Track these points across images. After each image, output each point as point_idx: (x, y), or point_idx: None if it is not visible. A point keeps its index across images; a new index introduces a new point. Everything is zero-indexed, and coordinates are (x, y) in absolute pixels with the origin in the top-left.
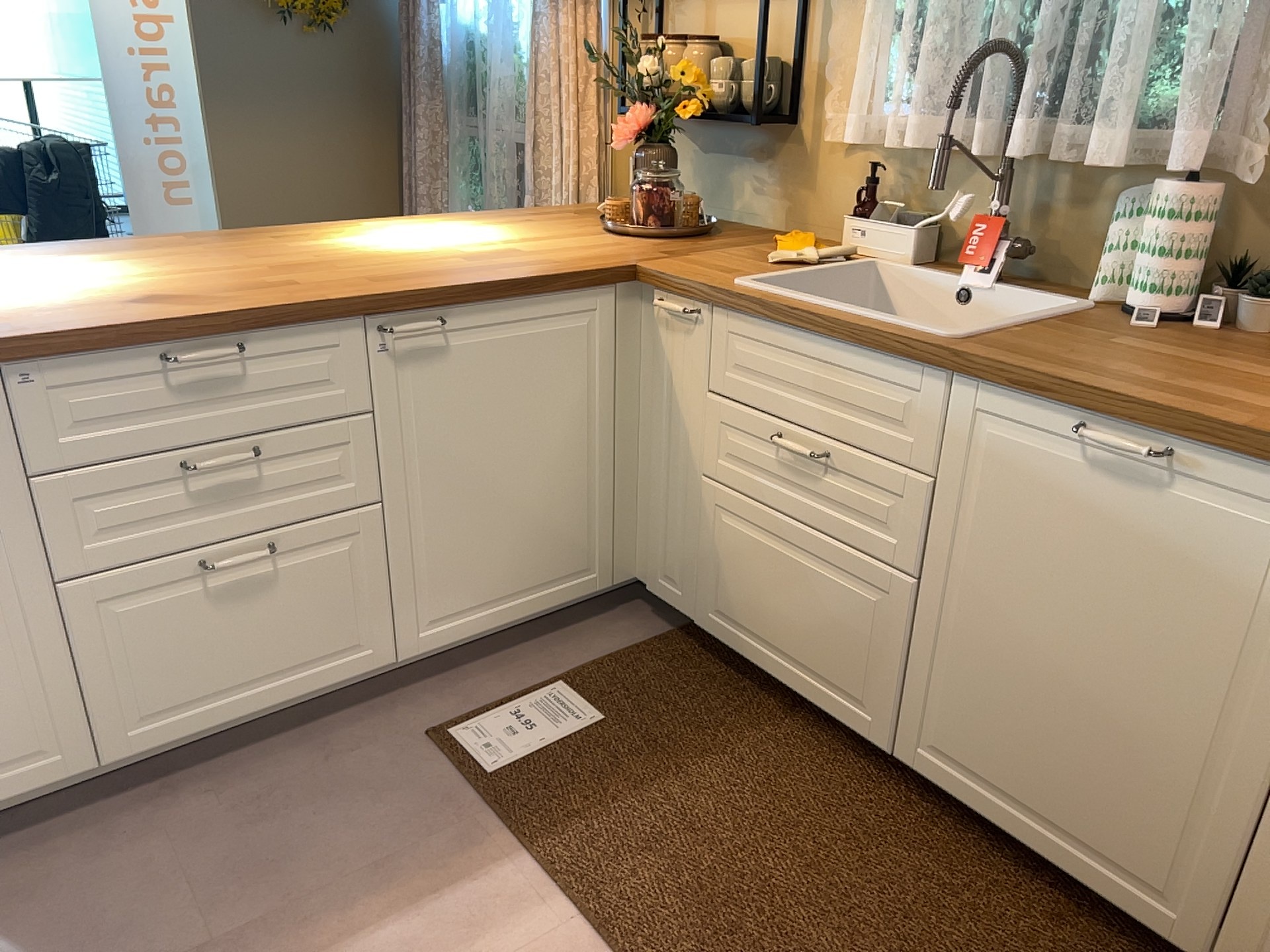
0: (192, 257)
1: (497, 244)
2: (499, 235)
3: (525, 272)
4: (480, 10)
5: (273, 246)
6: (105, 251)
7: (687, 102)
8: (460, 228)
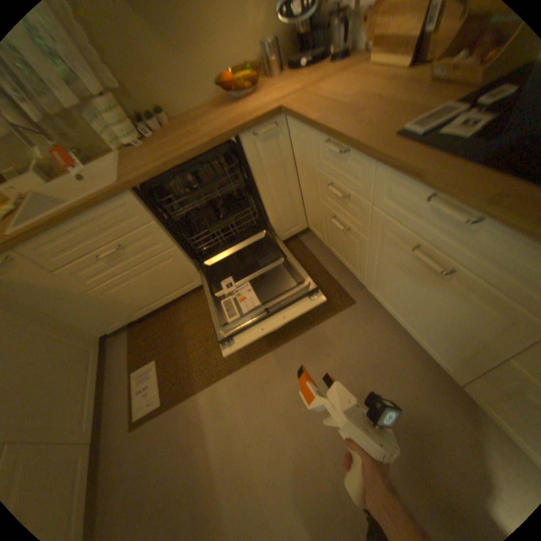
0: None
1: None
2: None
3: None
4: None
5: None
6: None
7: None
8: None
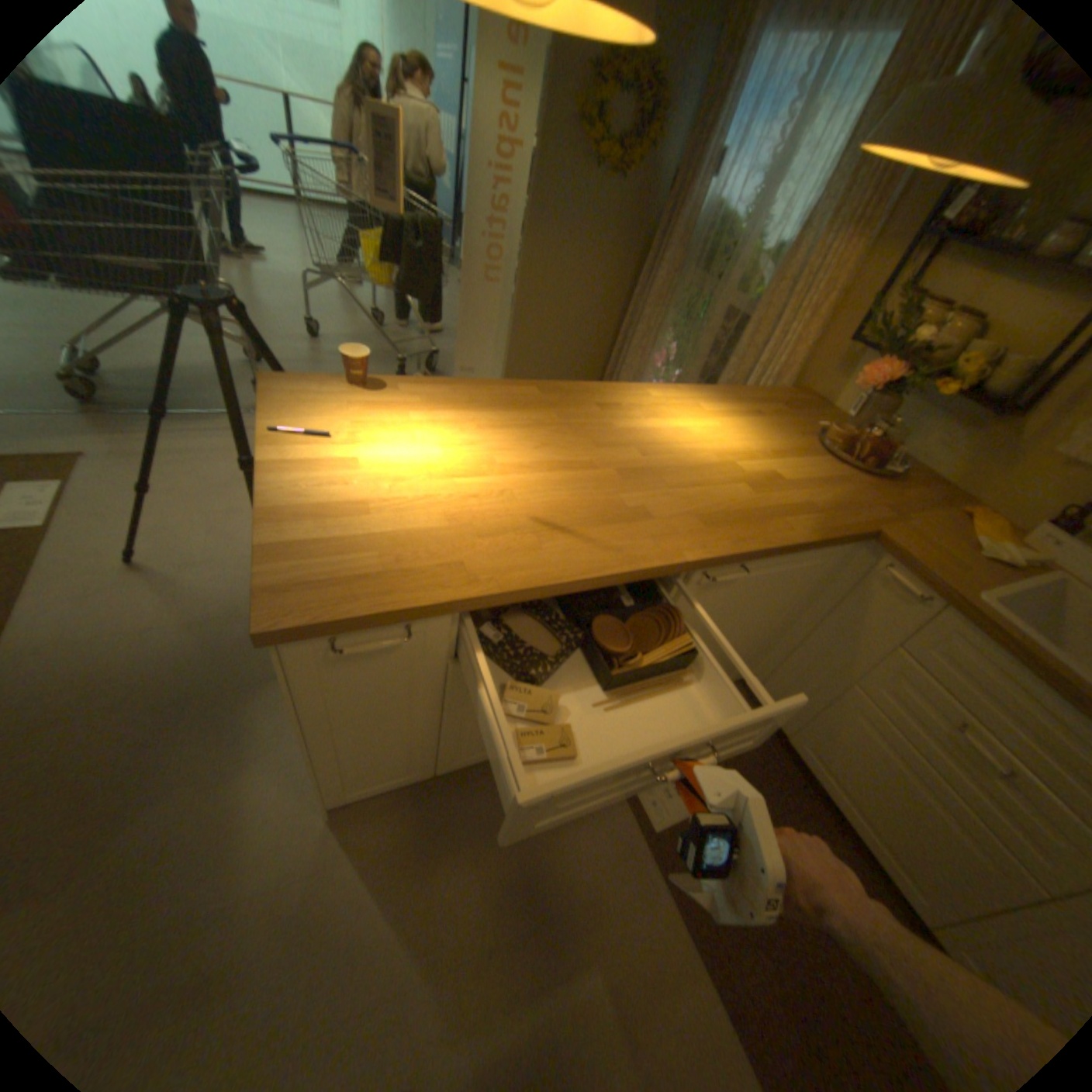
0: (552, 431)
1: (761, 459)
2: (753, 439)
3: (810, 532)
4: (744, 190)
5: (602, 422)
6: (489, 402)
7: (953, 377)
8: (720, 417)
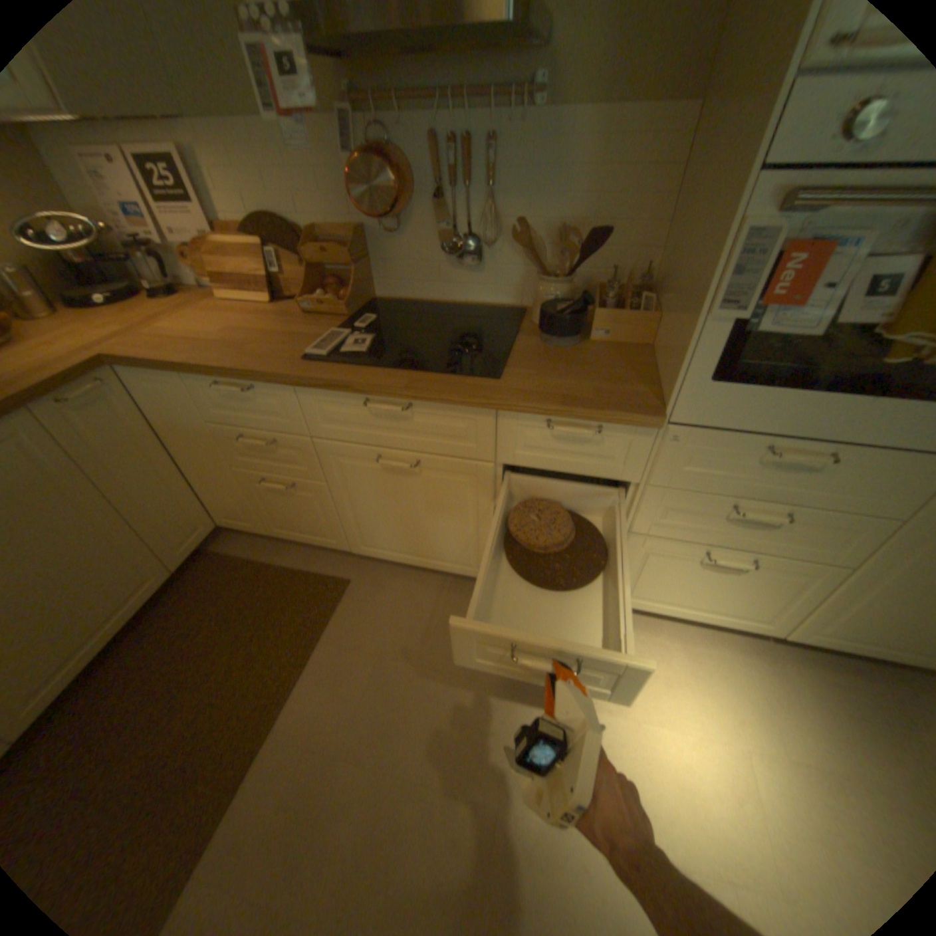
0: None
1: None
2: None
3: None
4: None
5: None
6: None
7: None
8: None
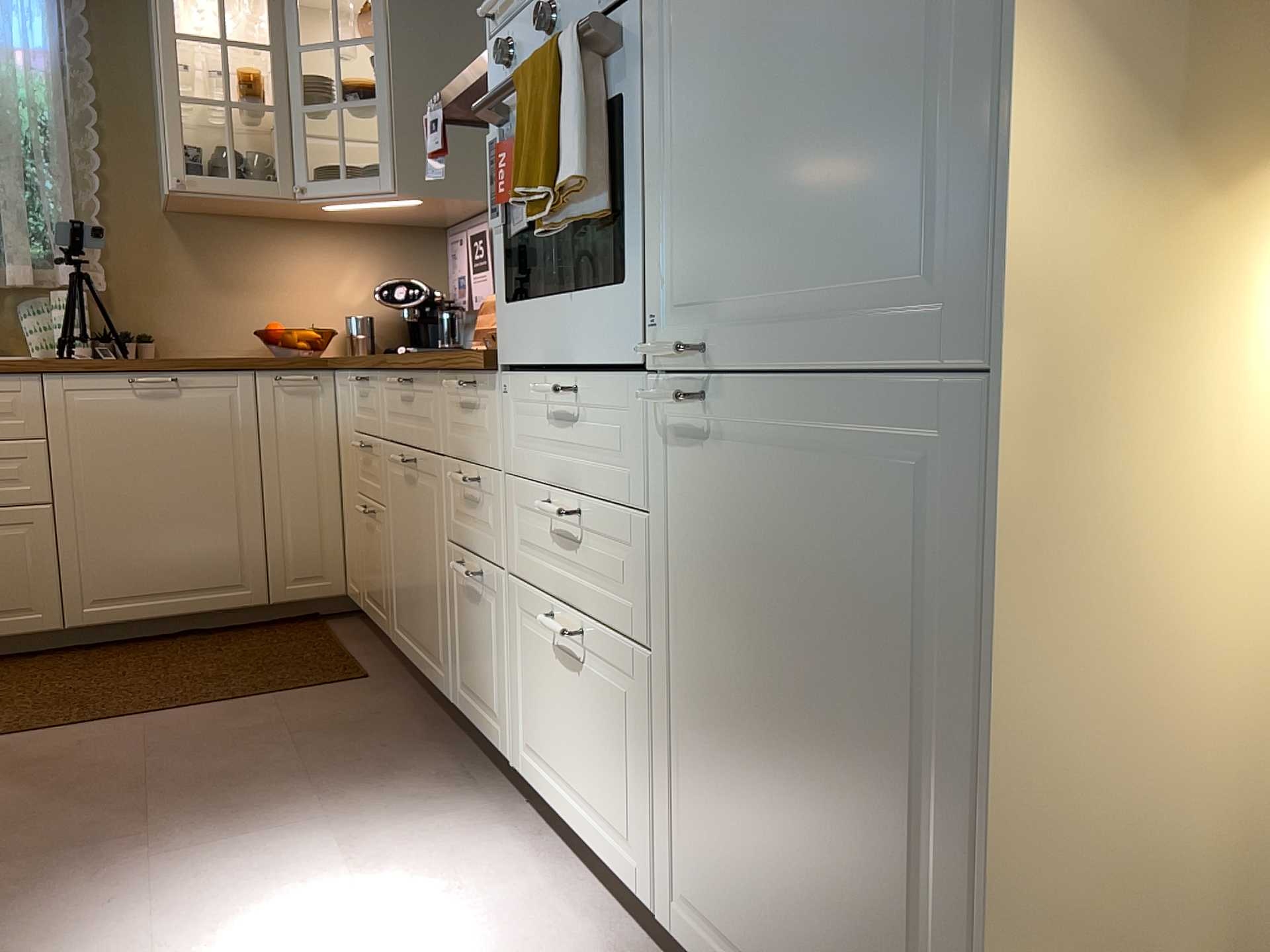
0: None
1: None
2: None
3: None
4: None
5: None
6: None
7: None
8: None
